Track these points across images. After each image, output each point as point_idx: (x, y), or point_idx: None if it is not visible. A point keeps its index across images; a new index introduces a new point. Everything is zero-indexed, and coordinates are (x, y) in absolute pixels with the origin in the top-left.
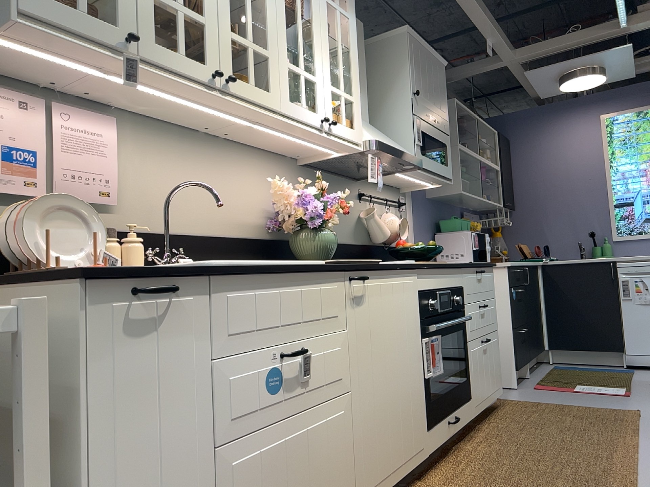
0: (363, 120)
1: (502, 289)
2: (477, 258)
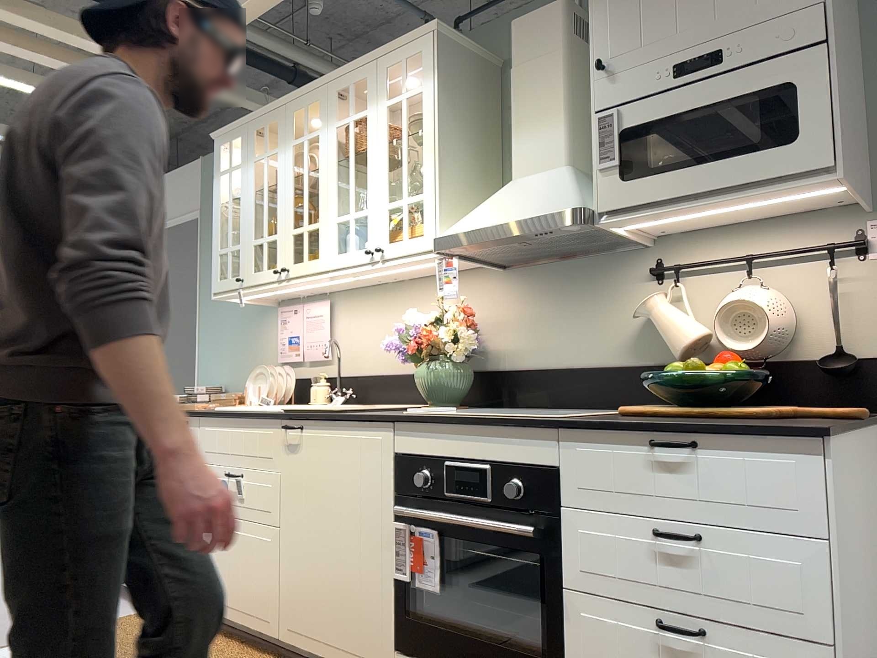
0: (541, 172)
1: None
2: None
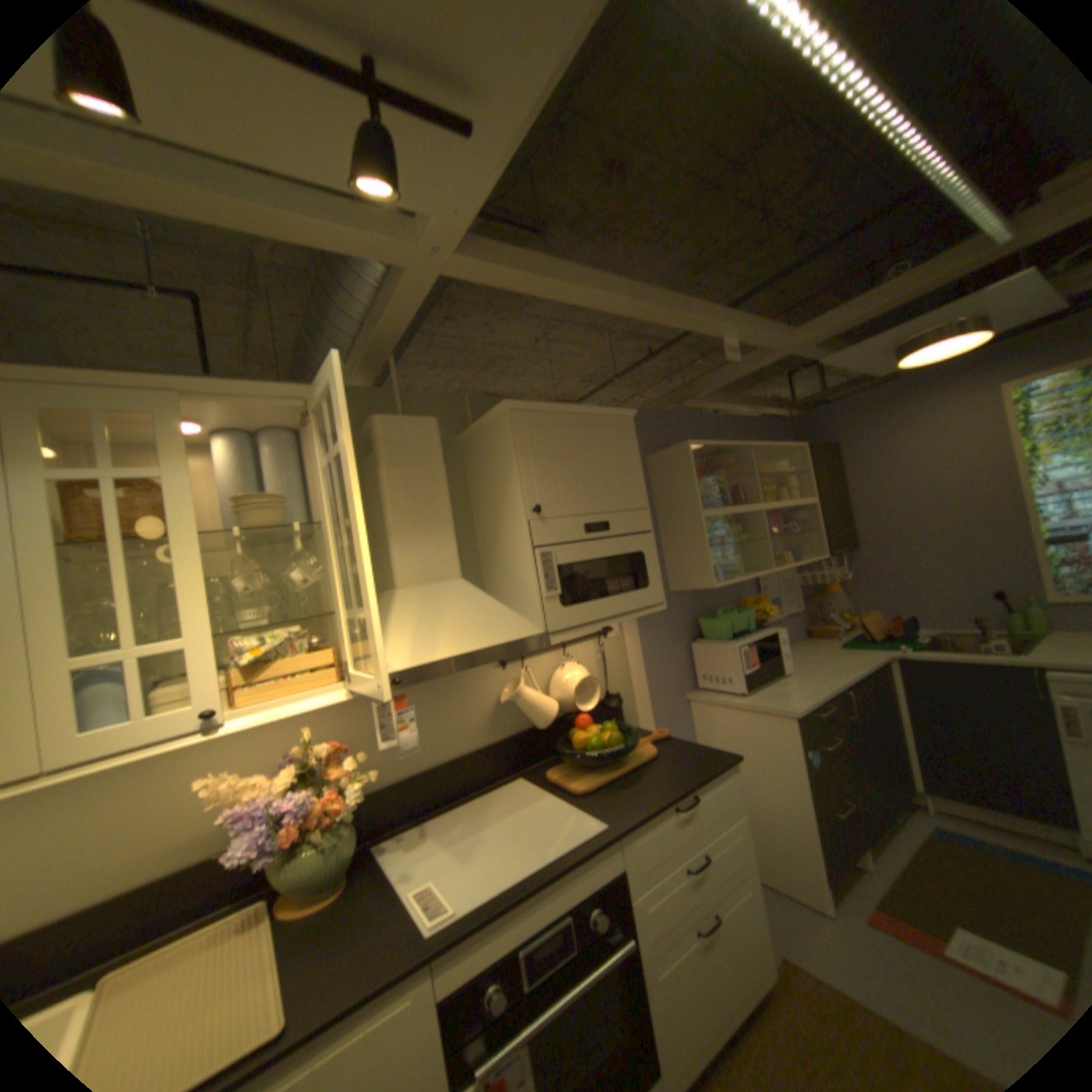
0: (438, 582)
1: (791, 753)
2: (756, 684)
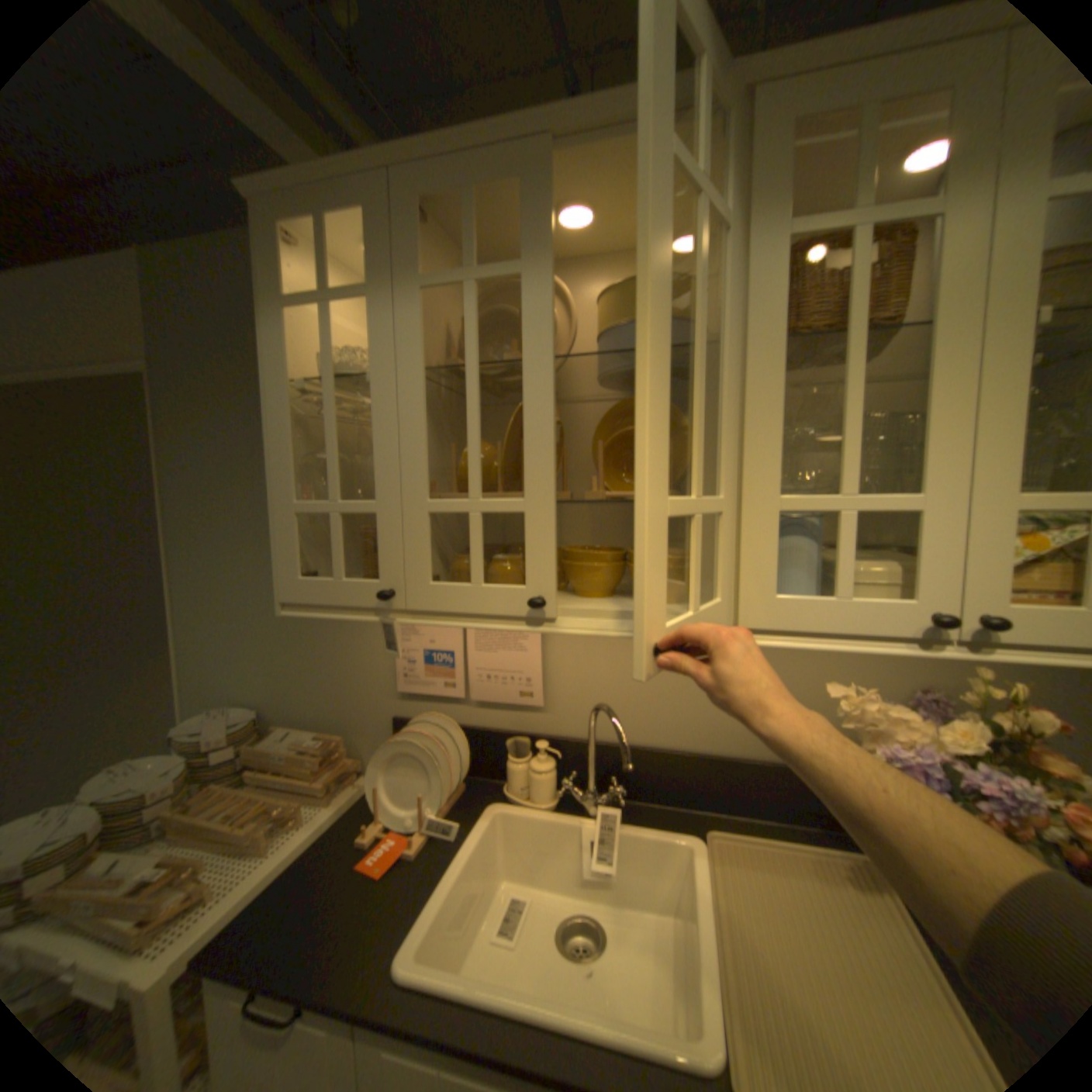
0: None
1: None
2: None
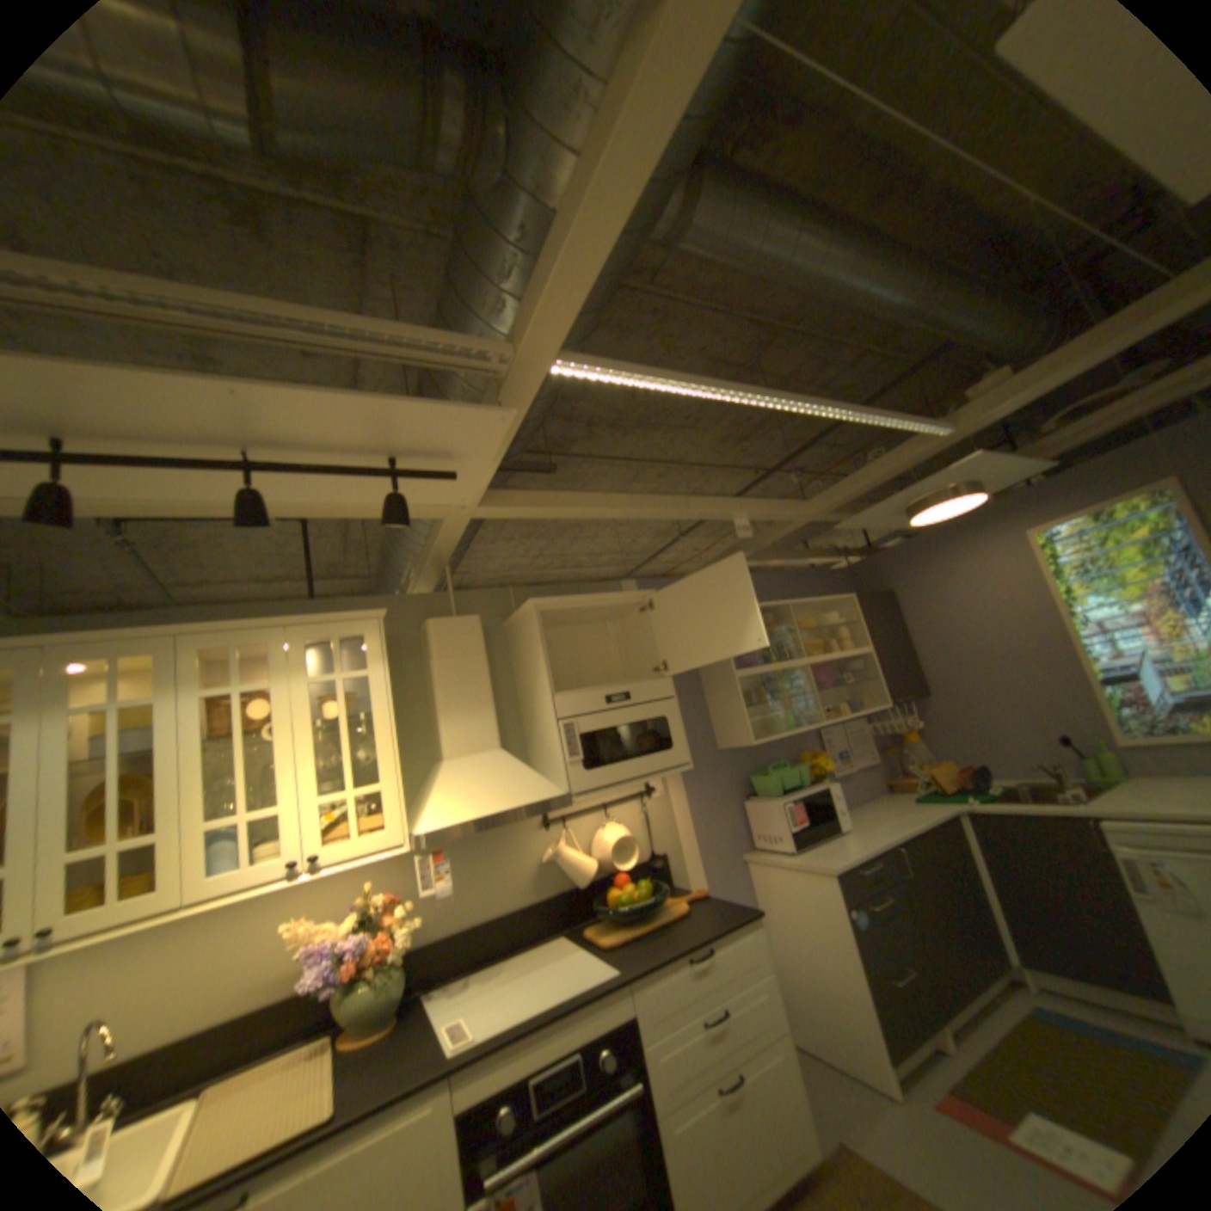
0: (479, 753)
1: (837, 914)
2: (805, 843)
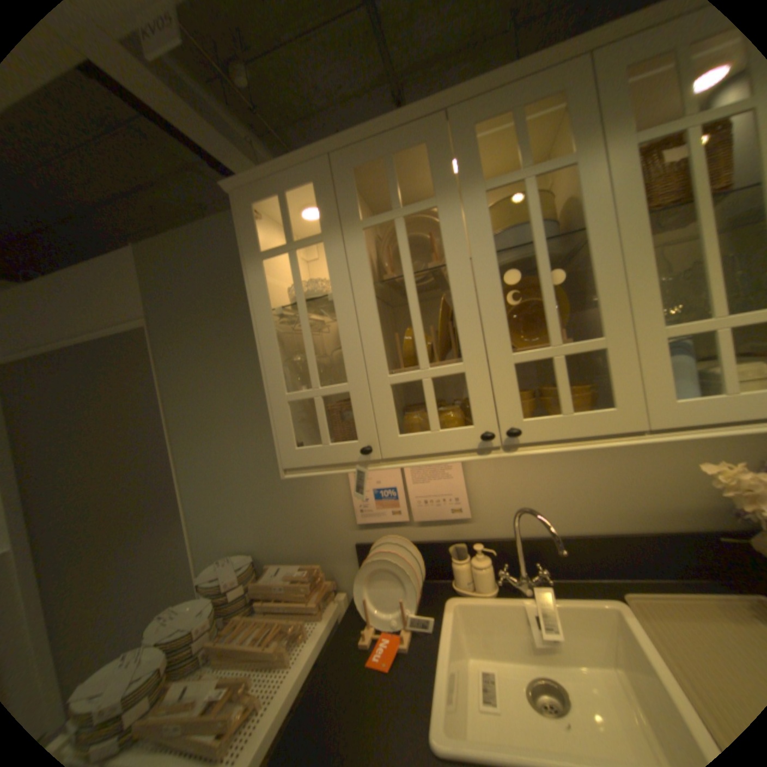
0: None
1: None
2: None
